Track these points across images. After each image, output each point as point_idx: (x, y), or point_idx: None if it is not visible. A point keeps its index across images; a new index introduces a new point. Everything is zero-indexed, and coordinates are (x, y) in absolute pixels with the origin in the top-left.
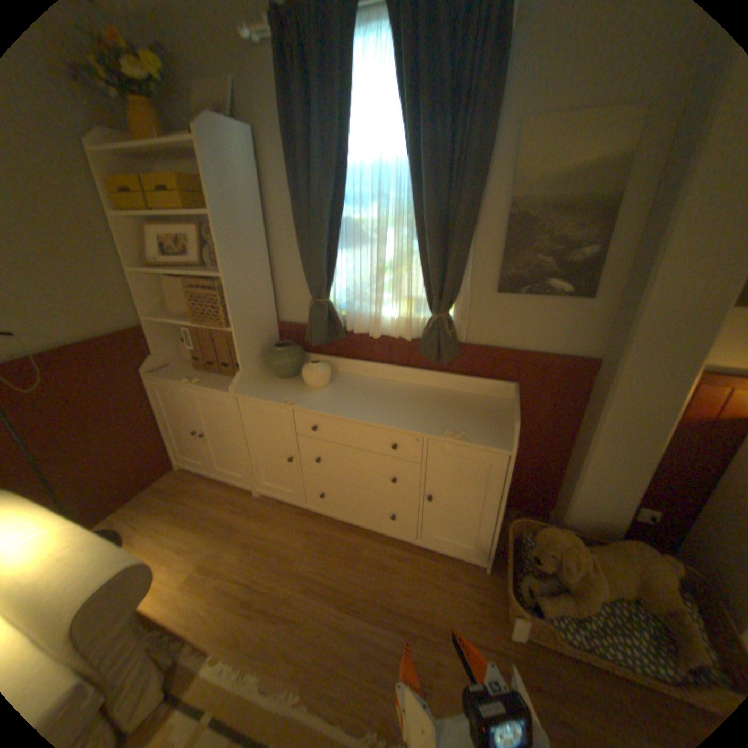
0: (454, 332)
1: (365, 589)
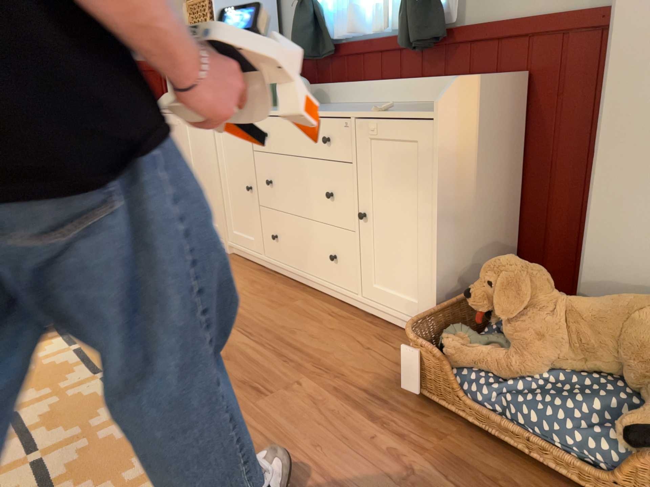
0: (435, 8)
1: (271, 324)
